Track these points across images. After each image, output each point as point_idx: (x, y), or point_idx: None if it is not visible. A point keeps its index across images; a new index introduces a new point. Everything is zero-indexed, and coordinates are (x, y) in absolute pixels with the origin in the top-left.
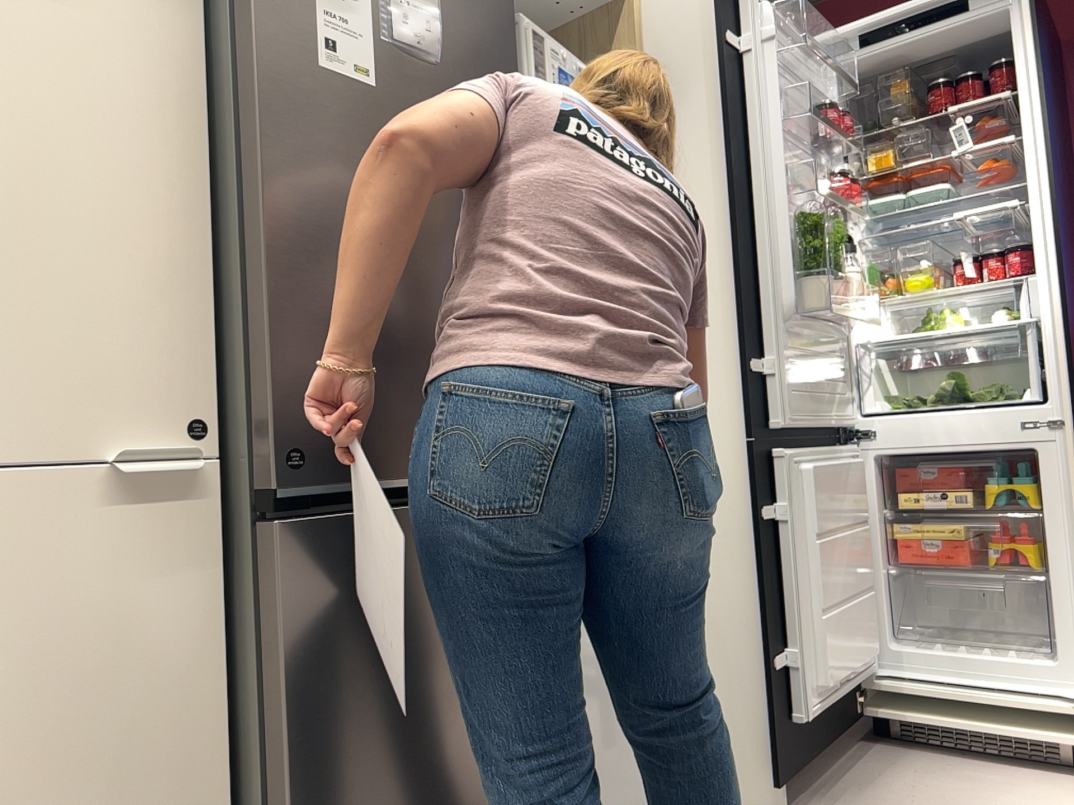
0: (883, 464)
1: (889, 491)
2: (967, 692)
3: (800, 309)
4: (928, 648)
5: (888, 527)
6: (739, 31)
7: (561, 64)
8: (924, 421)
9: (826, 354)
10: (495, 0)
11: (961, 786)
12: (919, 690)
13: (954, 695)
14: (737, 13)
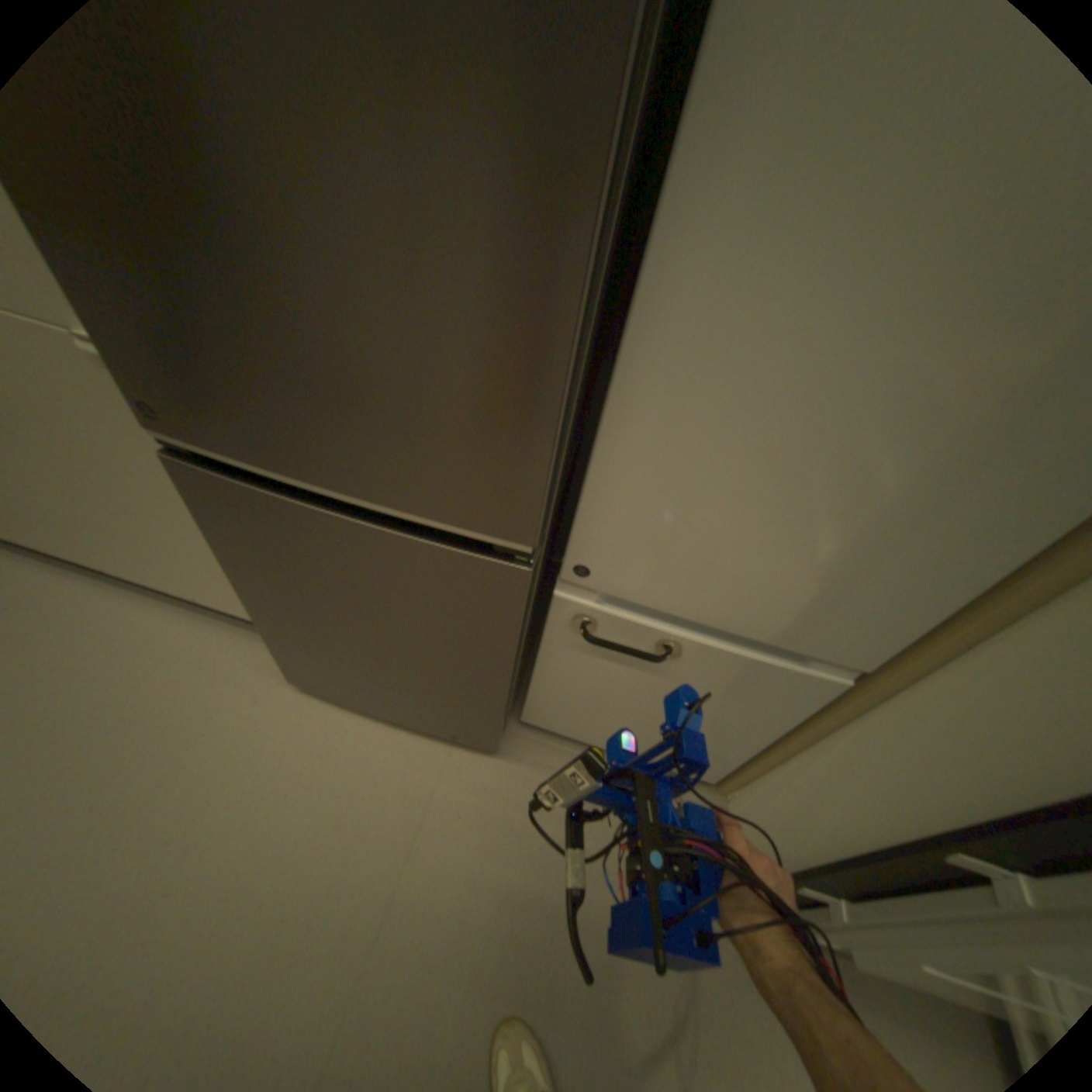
0: None
1: None
2: None
3: None
4: None
5: None
6: None
7: None
8: None
9: None
10: None
11: None
12: None
13: None
14: None
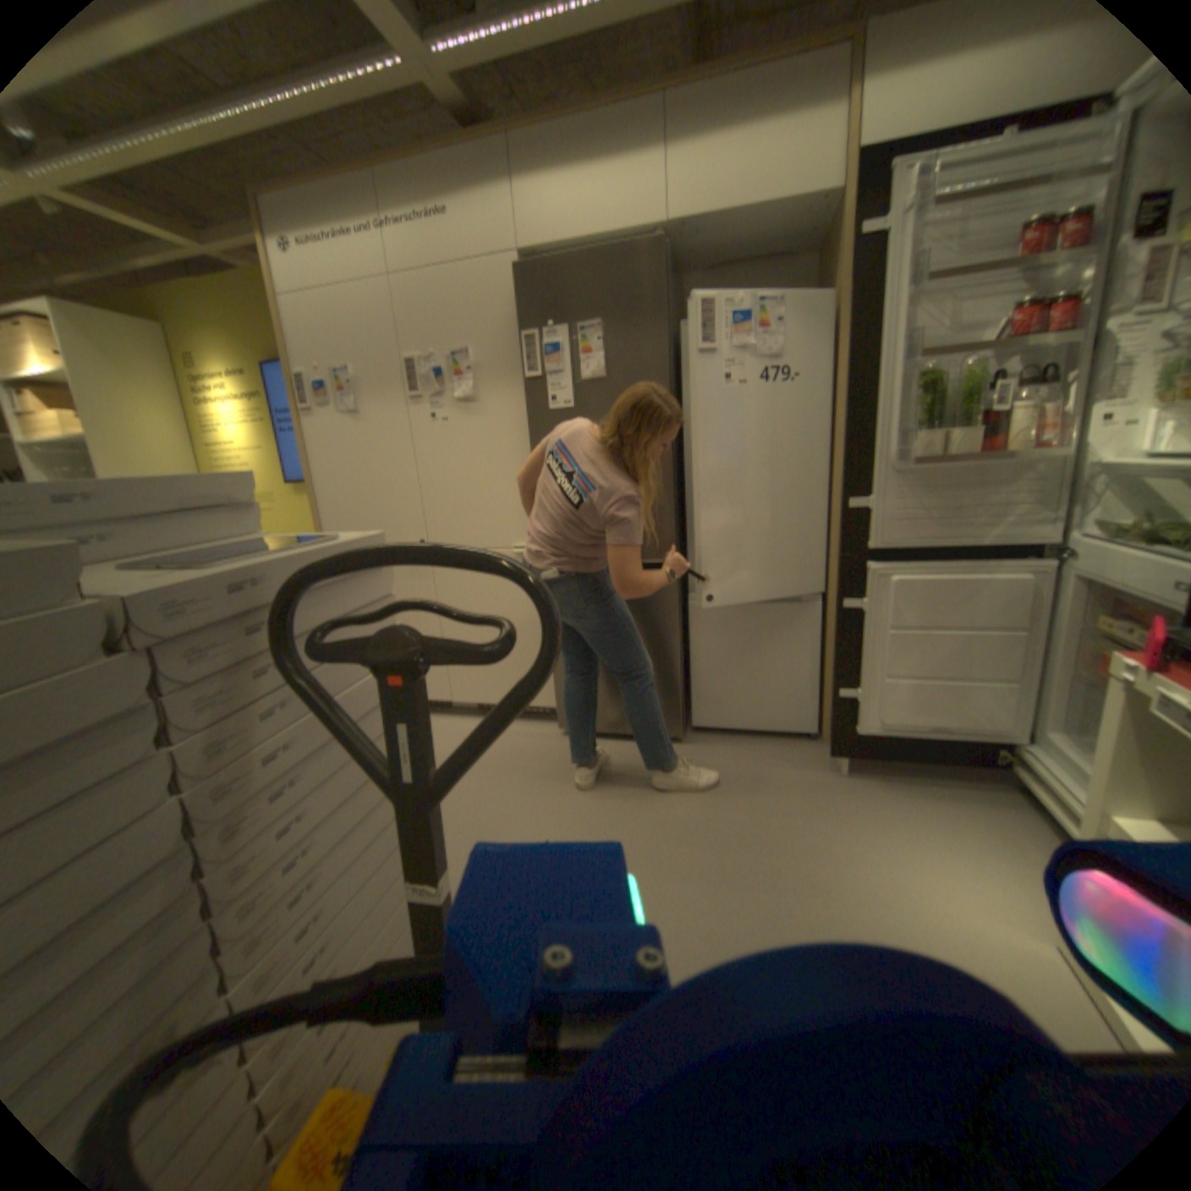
0: (1099, 584)
1: (1099, 610)
2: (1061, 795)
3: (907, 457)
4: (1080, 752)
5: (1090, 641)
6: (884, 212)
7: (743, 303)
8: (1108, 555)
9: (986, 484)
10: (649, 318)
11: (986, 839)
12: (1038, 774)
13: (1054, 791)
14: (885, 193)
